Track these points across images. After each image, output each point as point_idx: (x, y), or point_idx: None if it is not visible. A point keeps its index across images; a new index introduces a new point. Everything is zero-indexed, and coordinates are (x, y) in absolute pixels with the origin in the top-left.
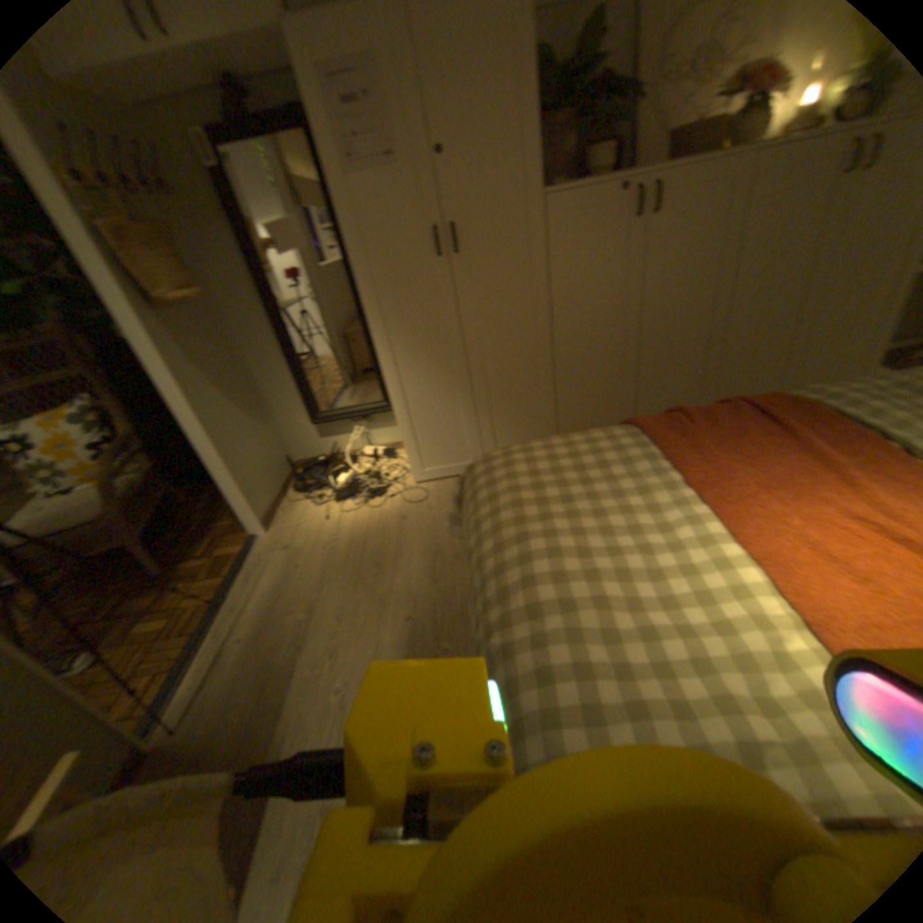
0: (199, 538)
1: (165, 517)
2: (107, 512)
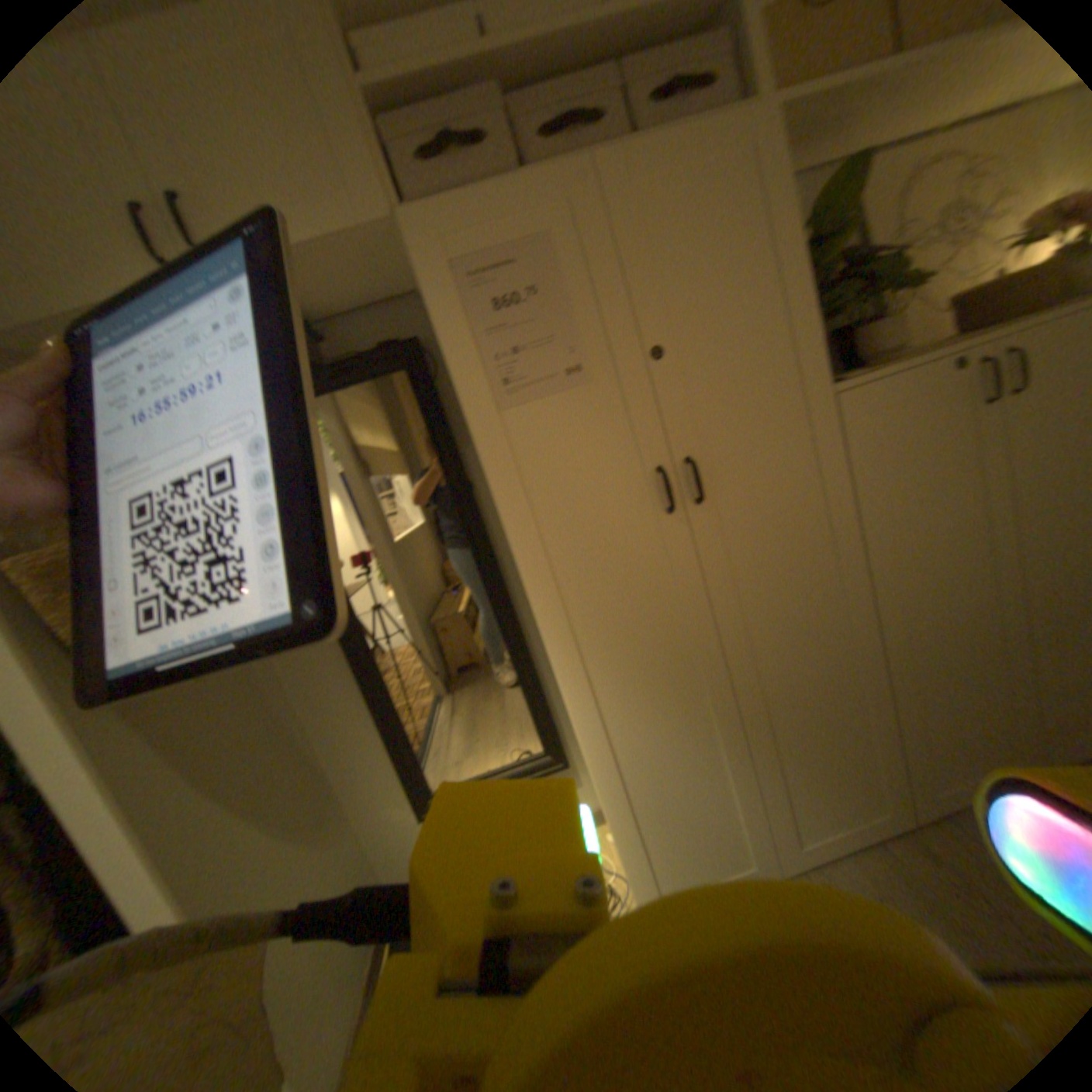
0: None
1: None
2: None
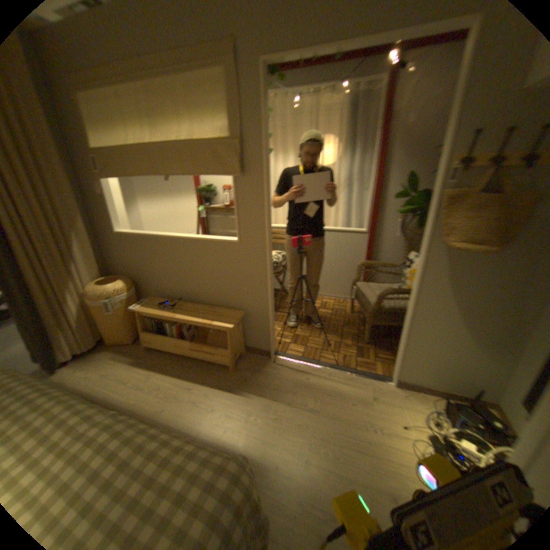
0: (392, 357)
1: None
2: (371, 310)
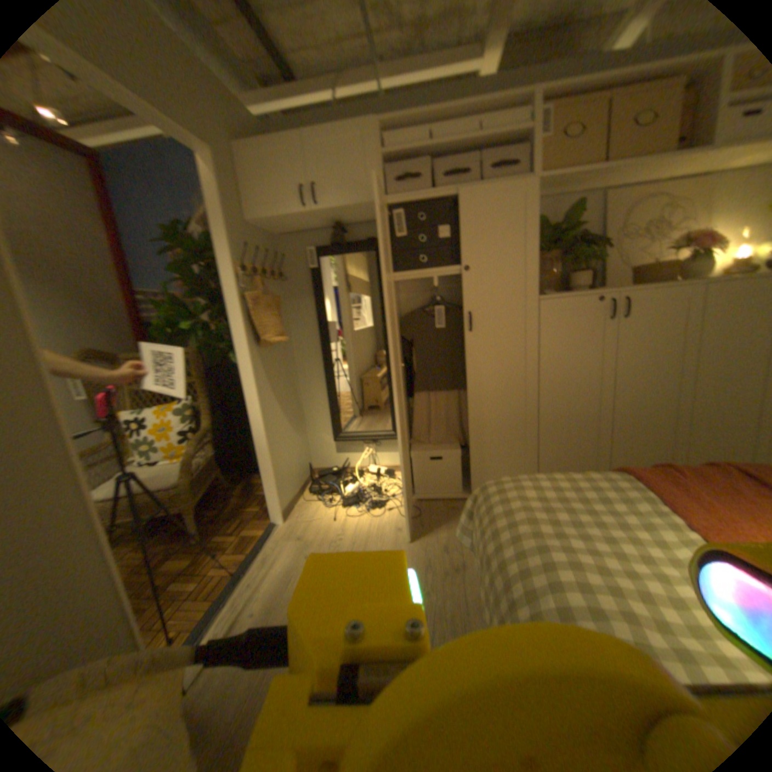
0: (232, 519)
1: (209, 497)
2: (182, 484)
